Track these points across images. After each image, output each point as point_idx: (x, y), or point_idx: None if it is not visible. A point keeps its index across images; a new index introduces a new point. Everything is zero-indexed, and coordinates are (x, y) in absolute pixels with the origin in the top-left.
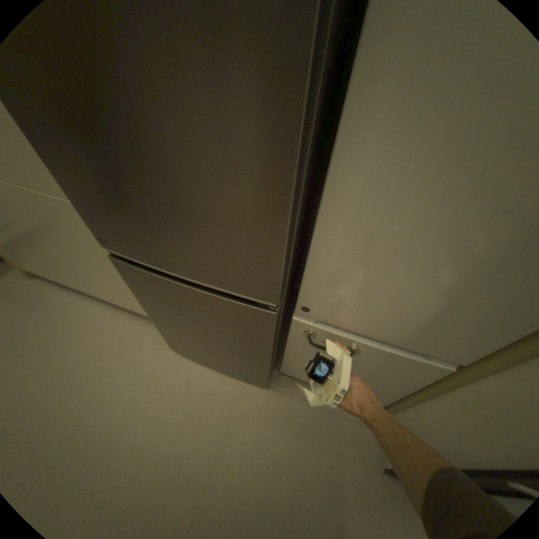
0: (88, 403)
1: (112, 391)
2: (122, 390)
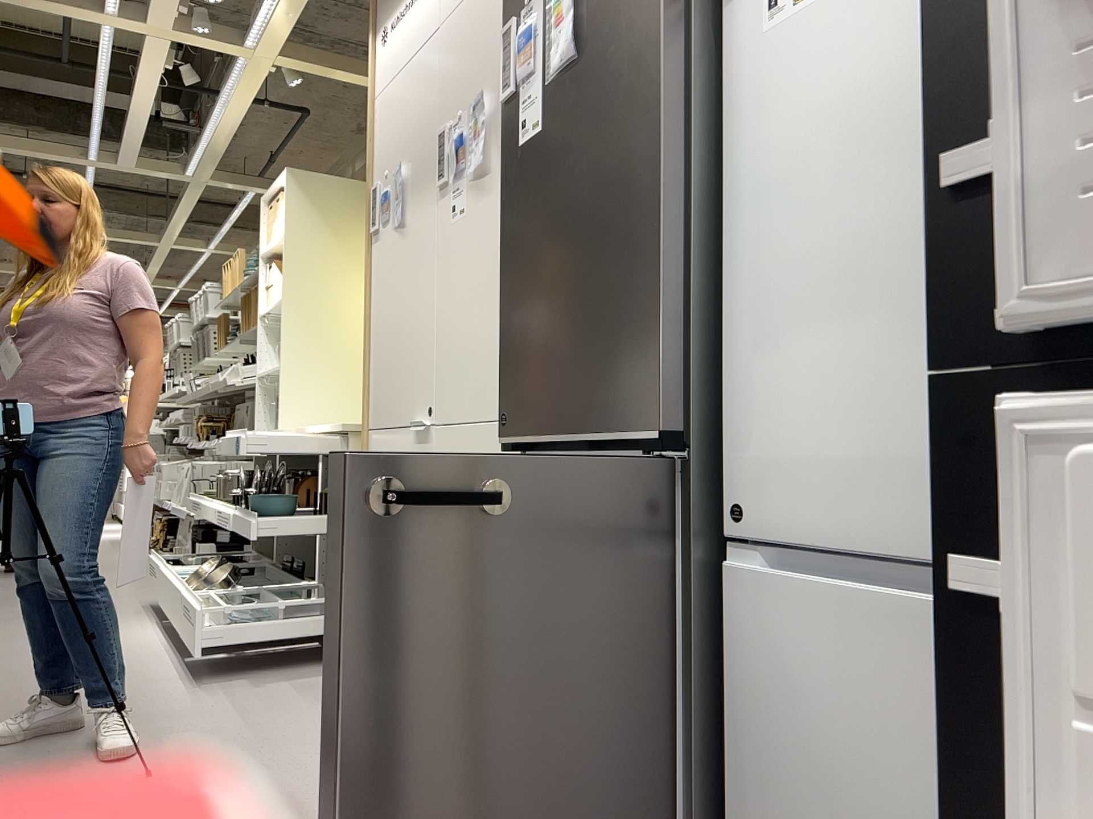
0: None
1: None
2: None
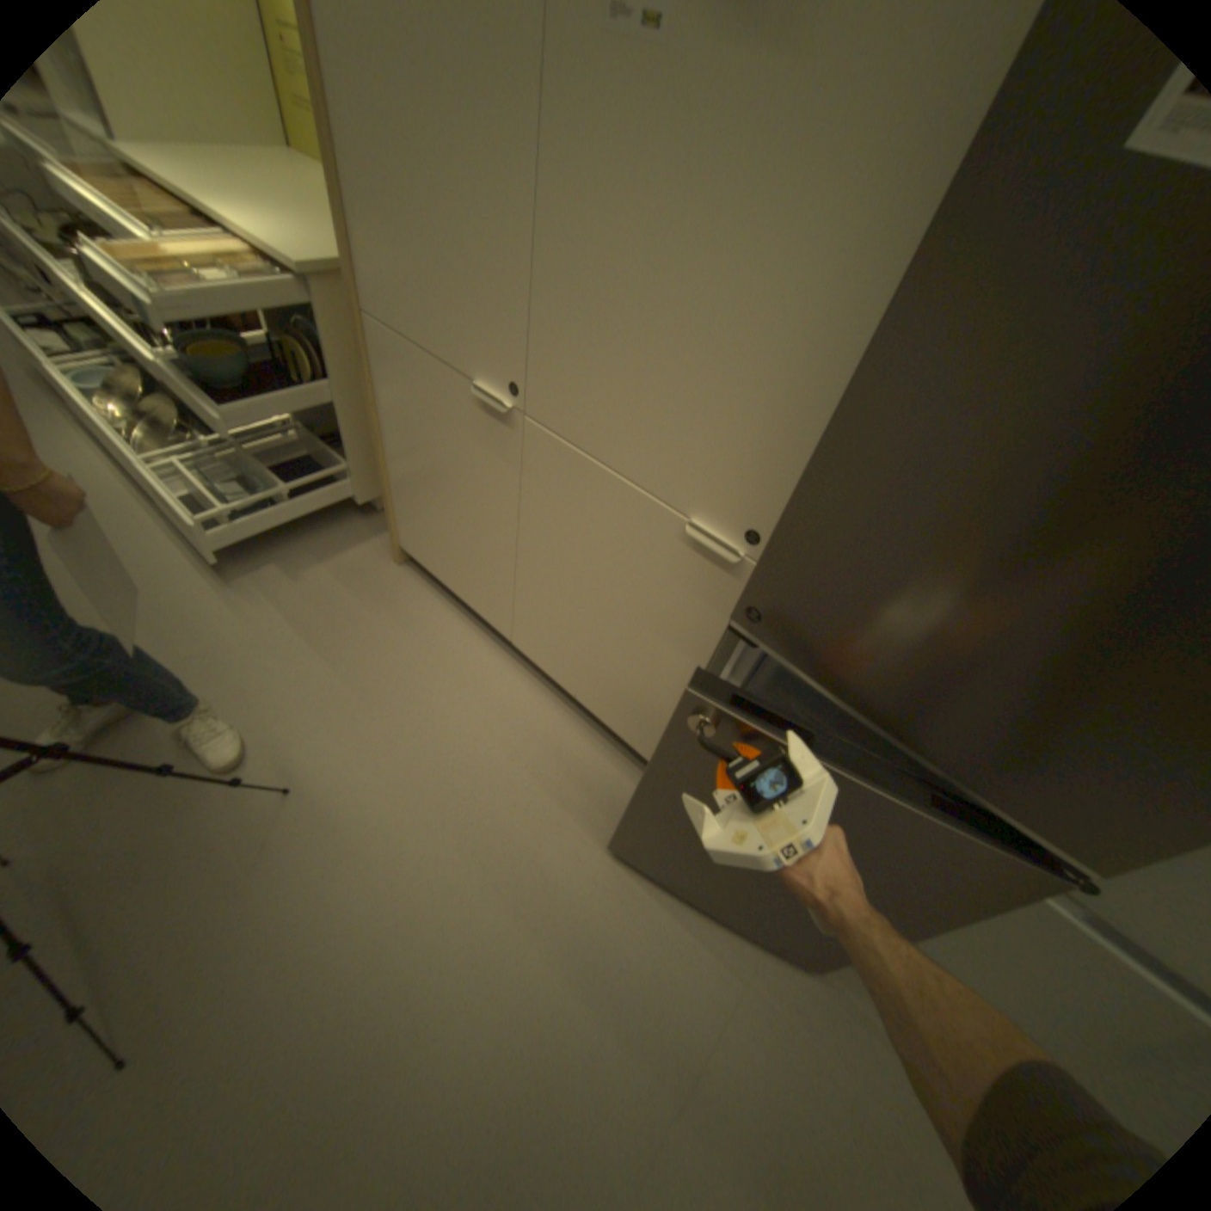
0: (471, 850)
1: (515, 844)
2: (533, 851)
